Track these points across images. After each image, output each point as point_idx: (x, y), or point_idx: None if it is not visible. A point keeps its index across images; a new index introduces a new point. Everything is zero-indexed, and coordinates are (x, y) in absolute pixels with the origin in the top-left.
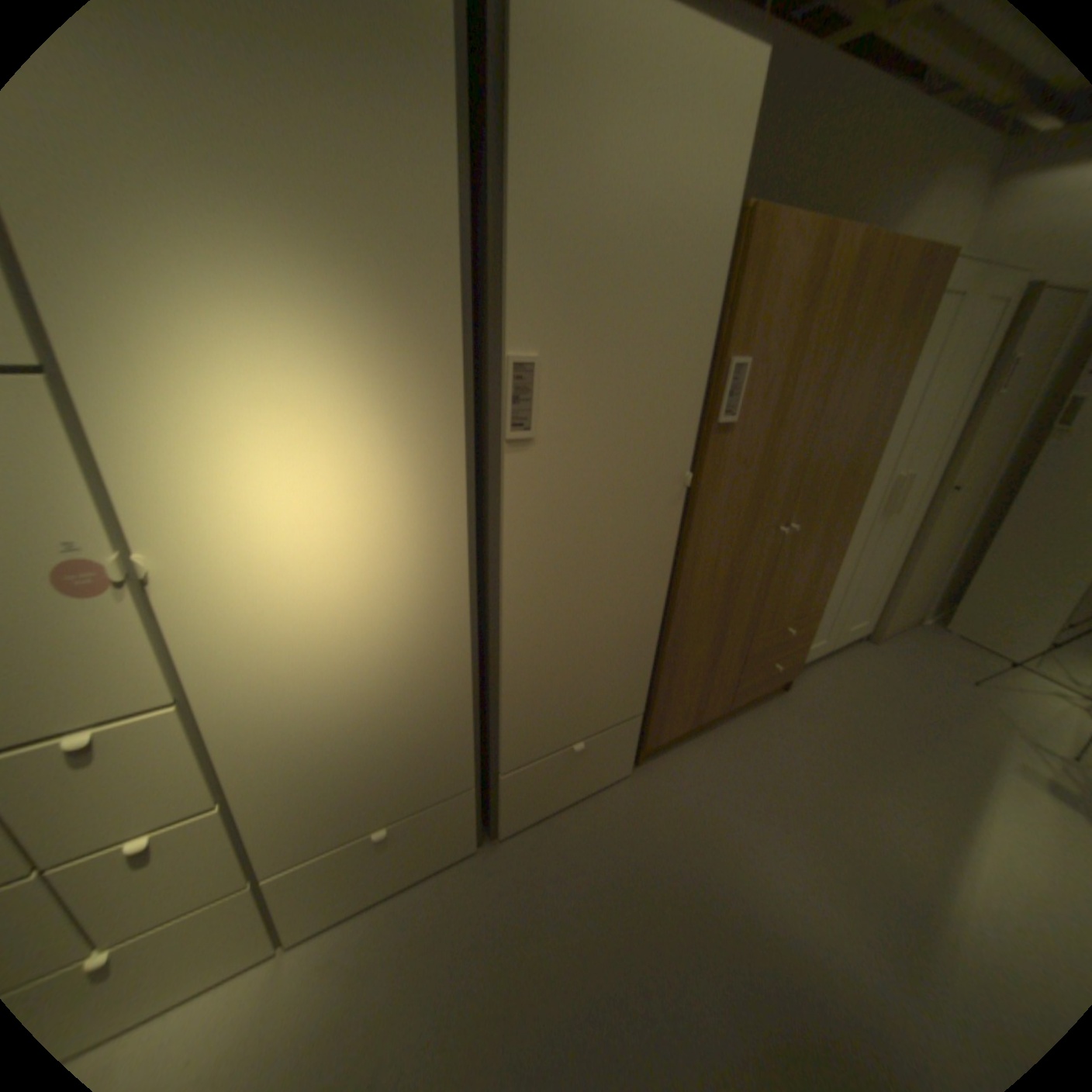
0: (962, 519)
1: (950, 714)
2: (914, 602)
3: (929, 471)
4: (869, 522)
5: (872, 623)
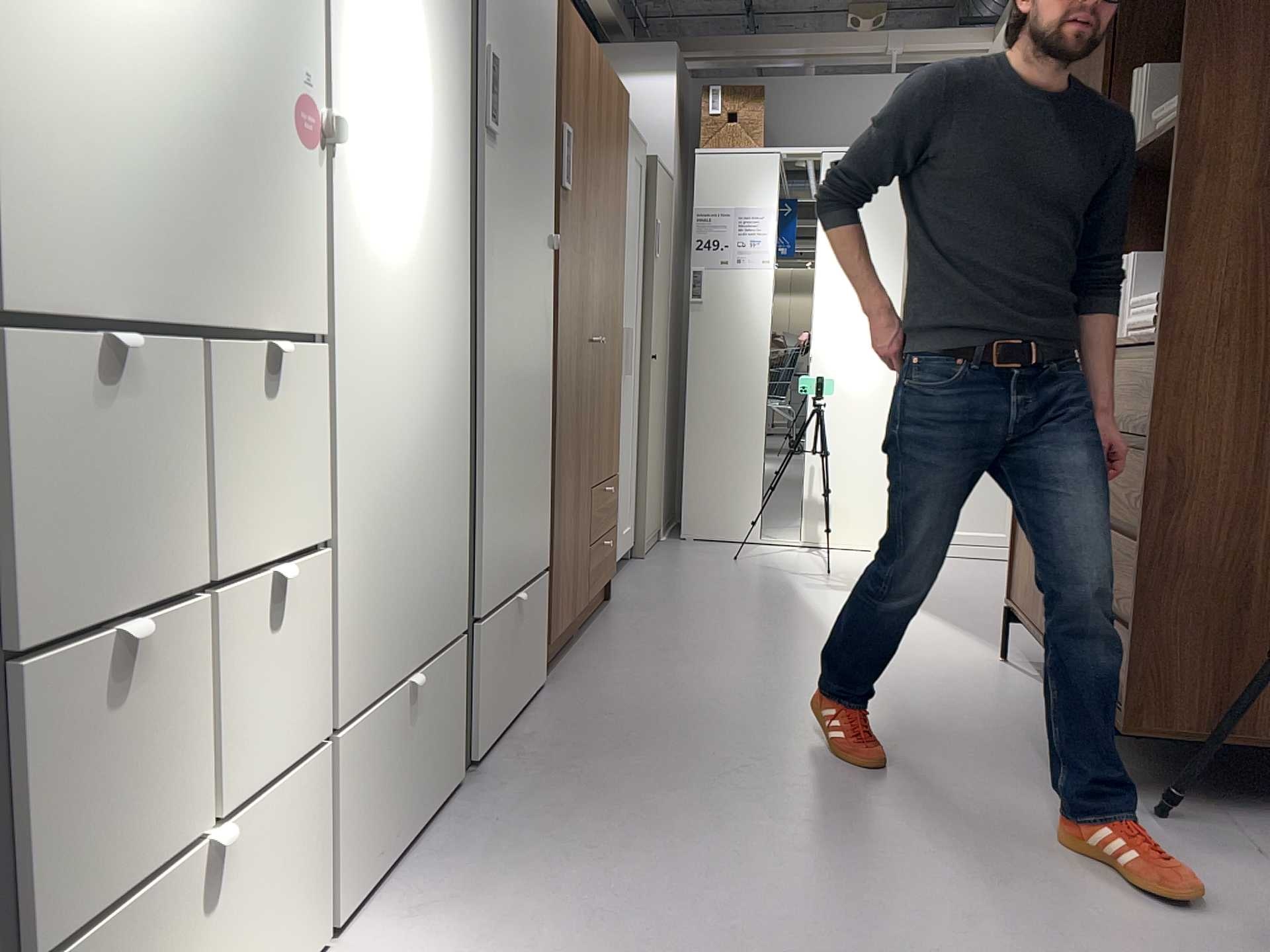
0: (660, 397)
1: (738, 578)
2: (653, 500)
3: (633, 332)
4: (615, 378)
5: (632, 529)
